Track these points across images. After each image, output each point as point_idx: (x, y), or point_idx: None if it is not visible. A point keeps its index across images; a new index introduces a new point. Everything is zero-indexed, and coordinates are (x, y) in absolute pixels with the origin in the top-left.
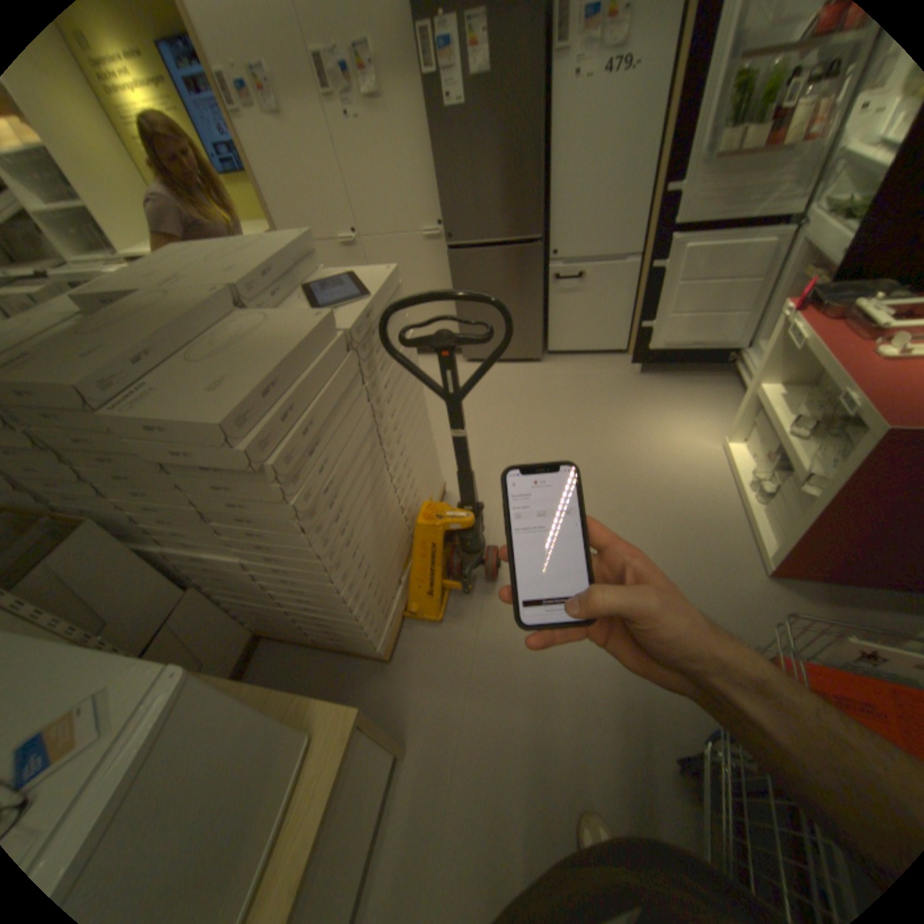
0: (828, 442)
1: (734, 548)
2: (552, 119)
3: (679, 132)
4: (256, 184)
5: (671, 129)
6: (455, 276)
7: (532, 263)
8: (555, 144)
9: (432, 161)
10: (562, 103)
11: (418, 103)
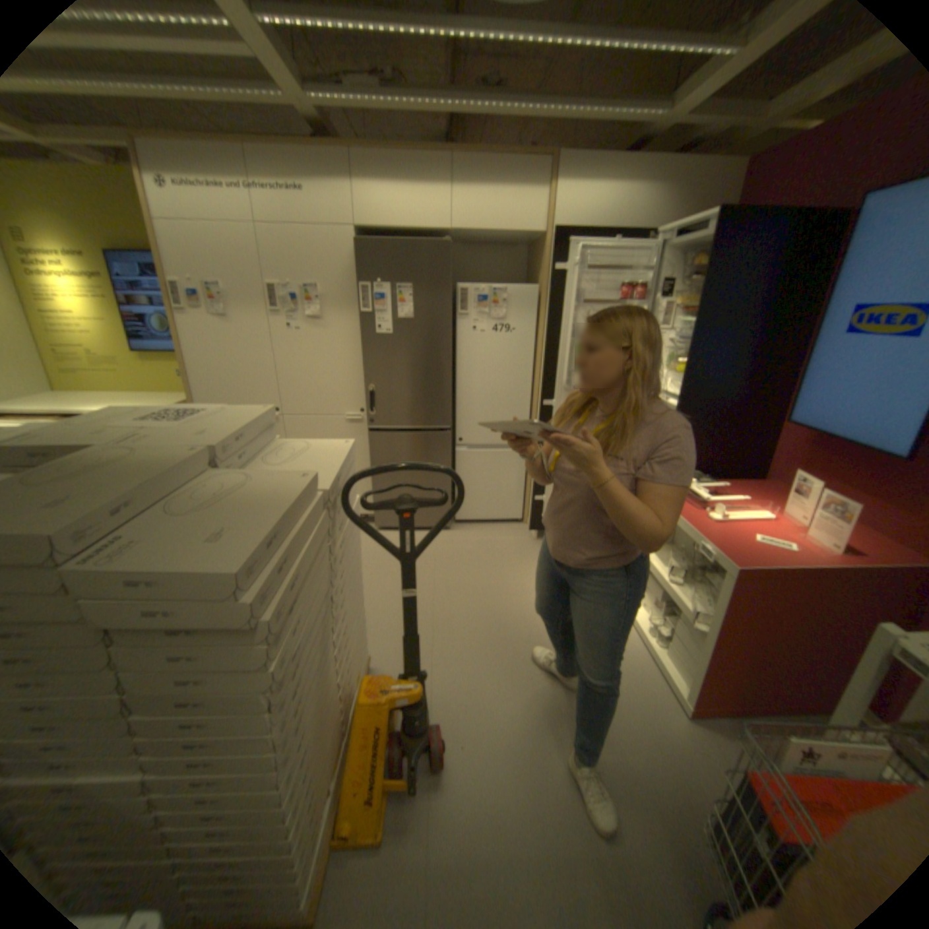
0: (696, 588)
1: (654, 695)
2: (456, 351)
3: (544, 370)
4: (183, 363)
5: (538, 368)
6: (374, 452)
7: (442, 446)
8: (459, 367)
9: (360, 365)
10: (463, 343)
11: (352, 327)
